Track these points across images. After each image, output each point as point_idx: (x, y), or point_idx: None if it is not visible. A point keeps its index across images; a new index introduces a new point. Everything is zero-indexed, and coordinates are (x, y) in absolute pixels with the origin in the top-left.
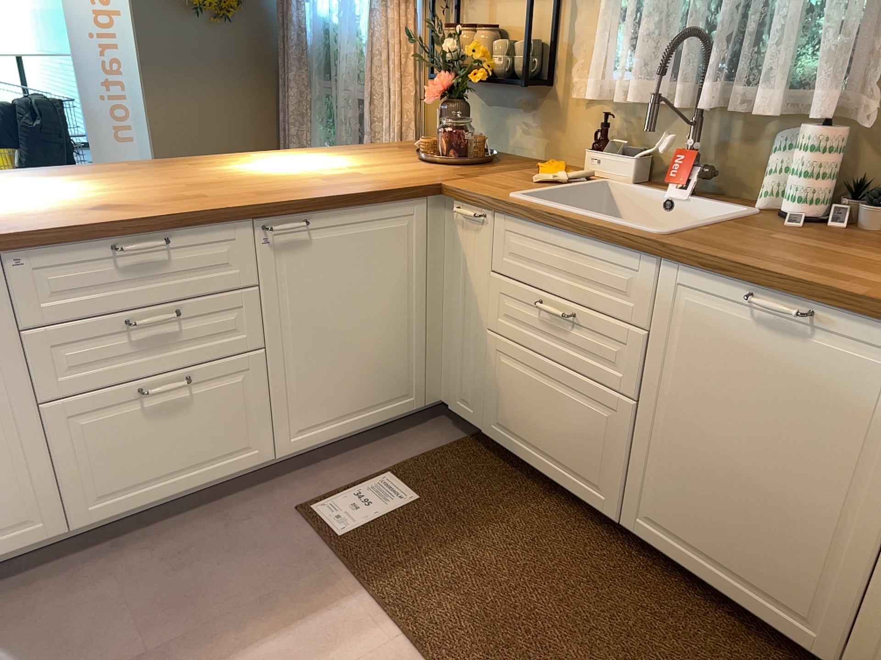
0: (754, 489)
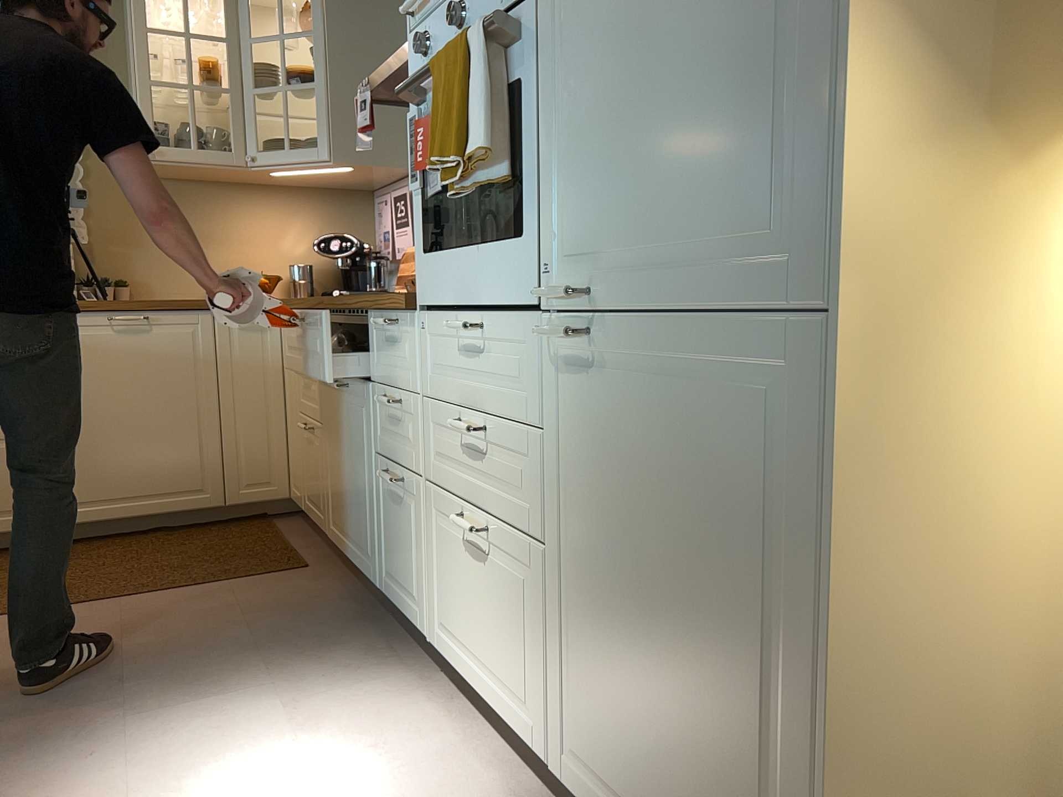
0: (147, 432)
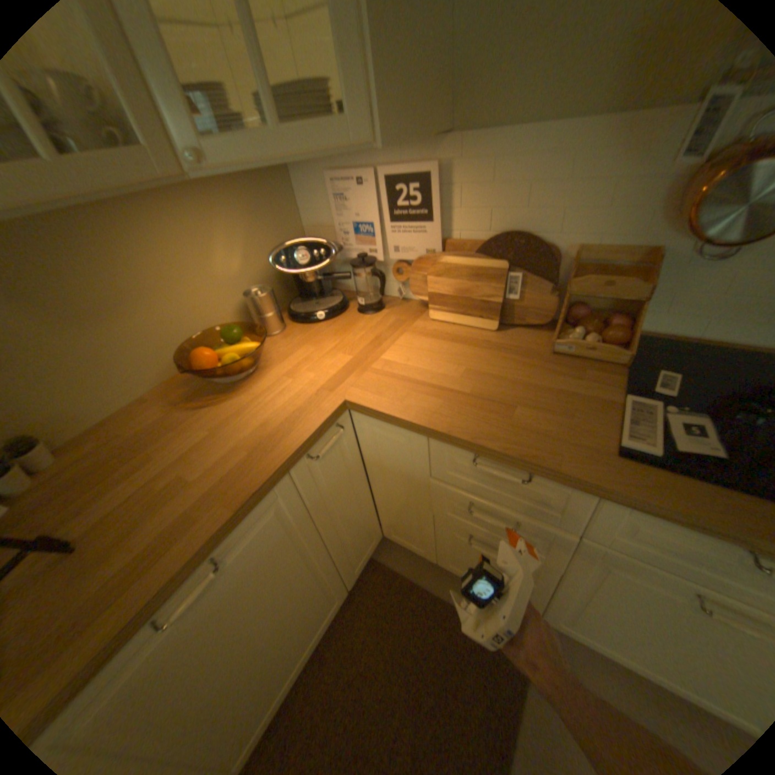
0: (274, 639)
